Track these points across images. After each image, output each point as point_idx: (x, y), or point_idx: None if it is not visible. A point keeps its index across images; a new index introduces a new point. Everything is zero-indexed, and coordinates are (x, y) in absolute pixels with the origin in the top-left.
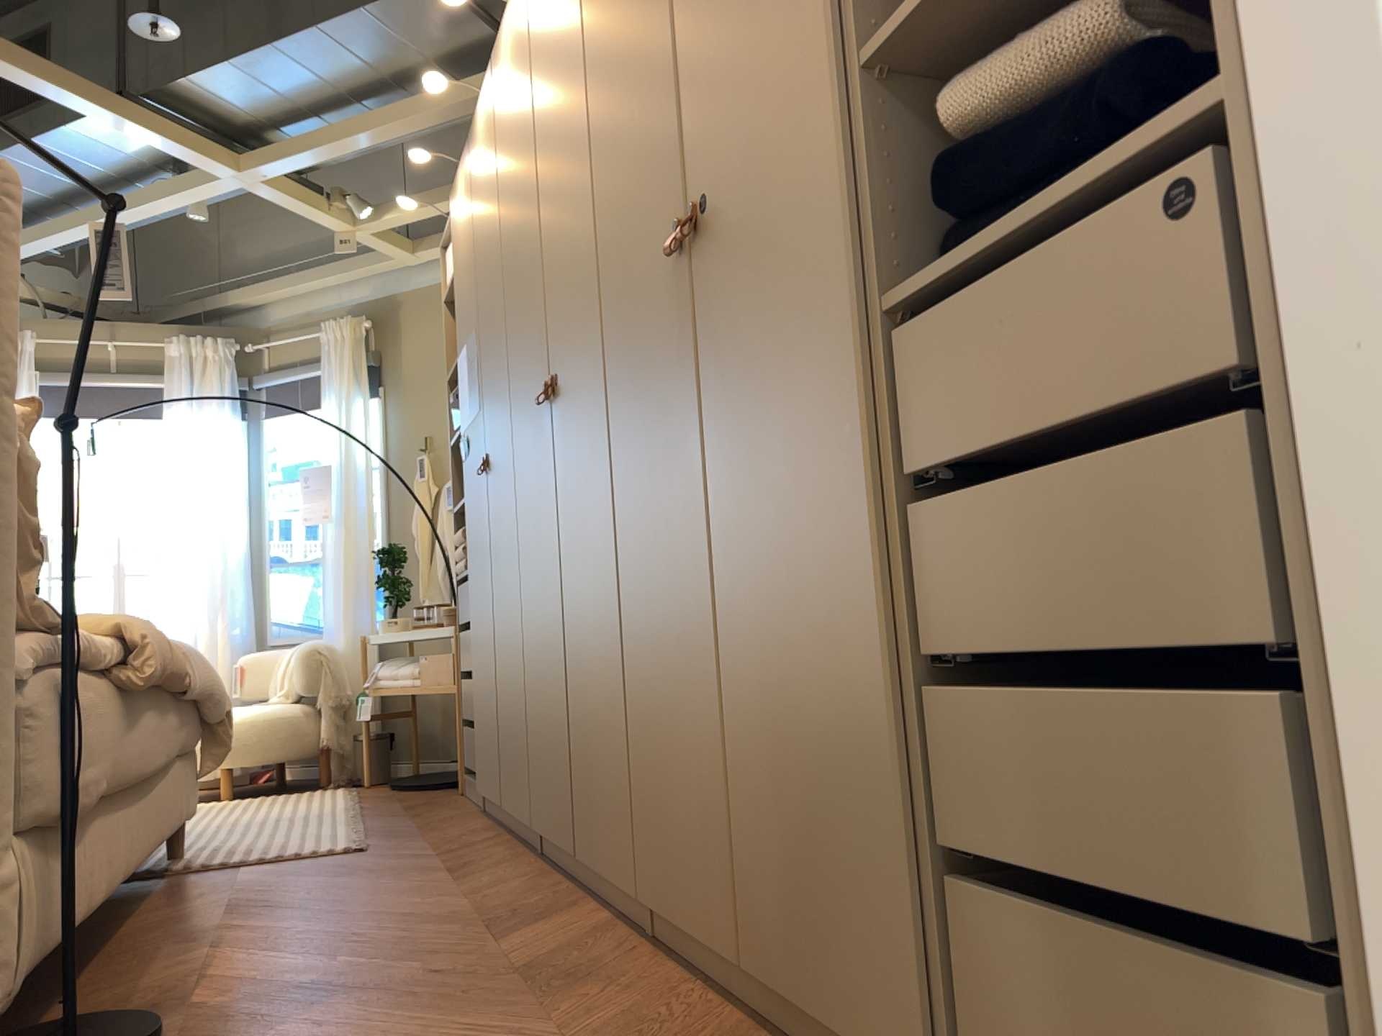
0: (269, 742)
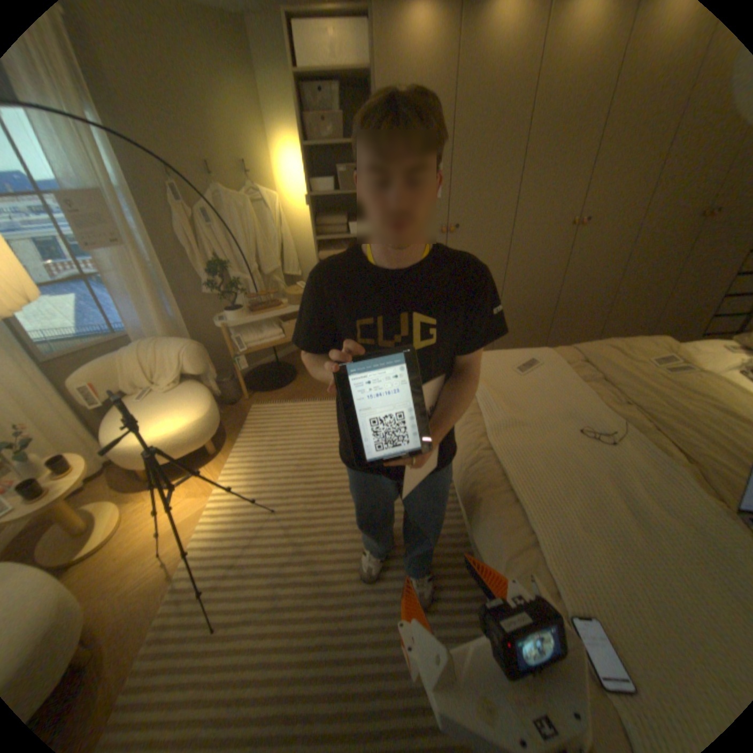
0: (218, 415)
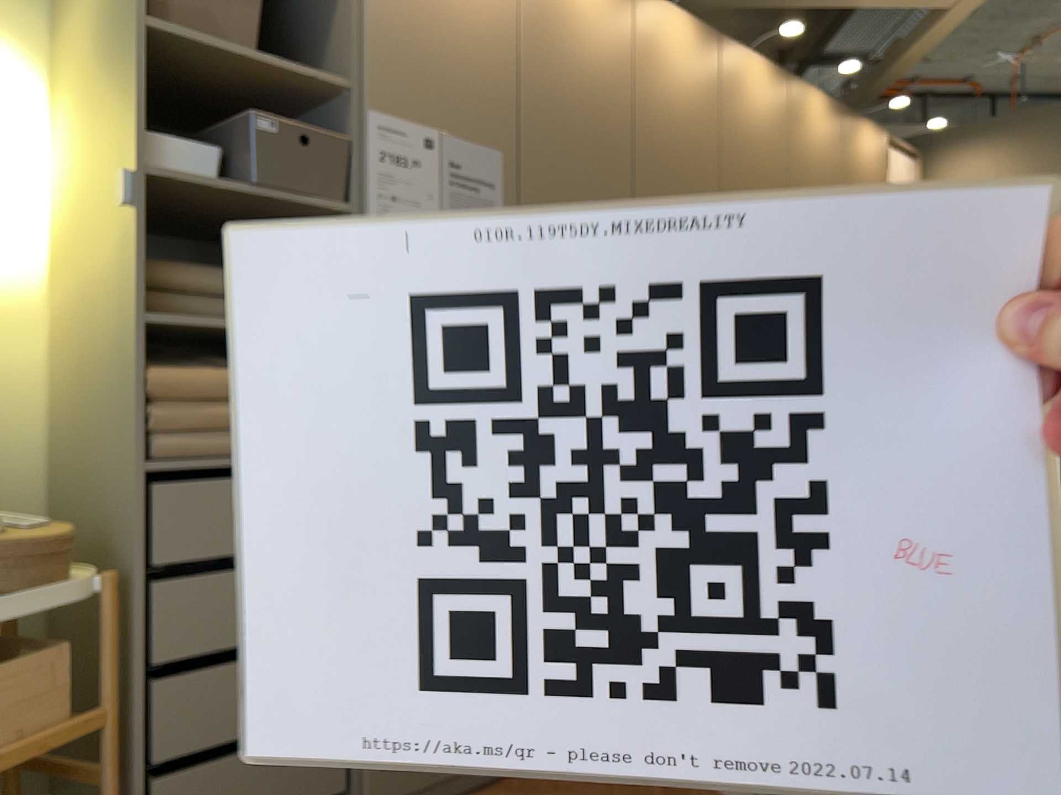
0: None
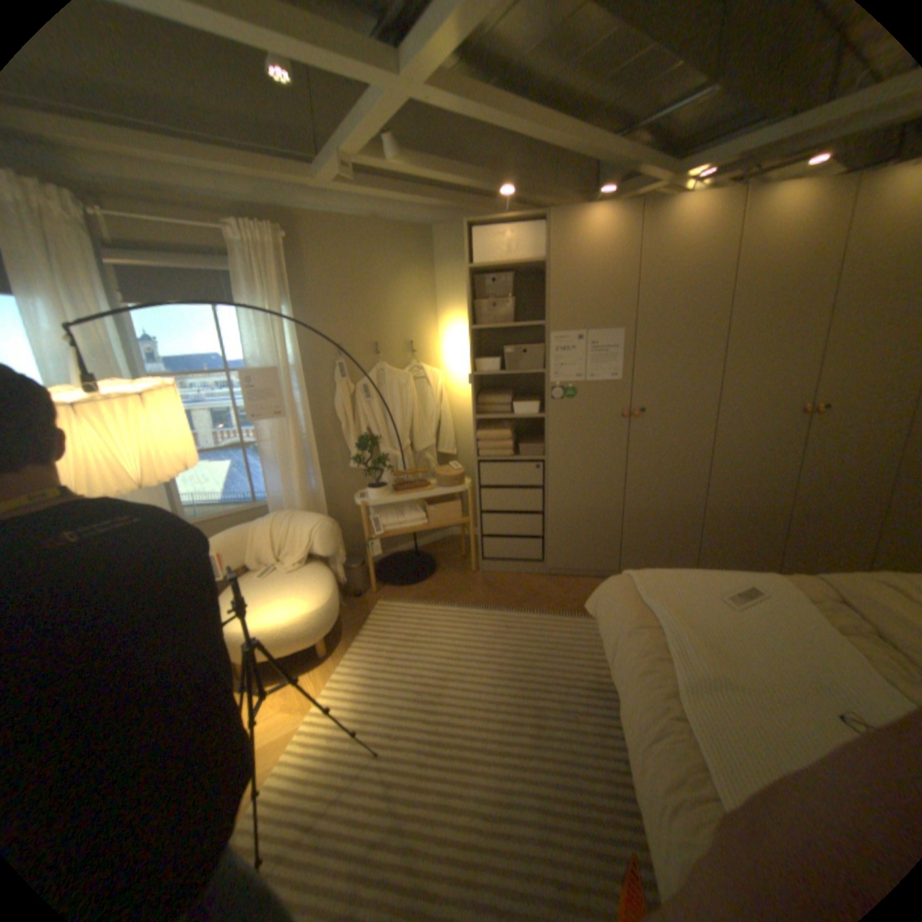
0: (337, 609)
